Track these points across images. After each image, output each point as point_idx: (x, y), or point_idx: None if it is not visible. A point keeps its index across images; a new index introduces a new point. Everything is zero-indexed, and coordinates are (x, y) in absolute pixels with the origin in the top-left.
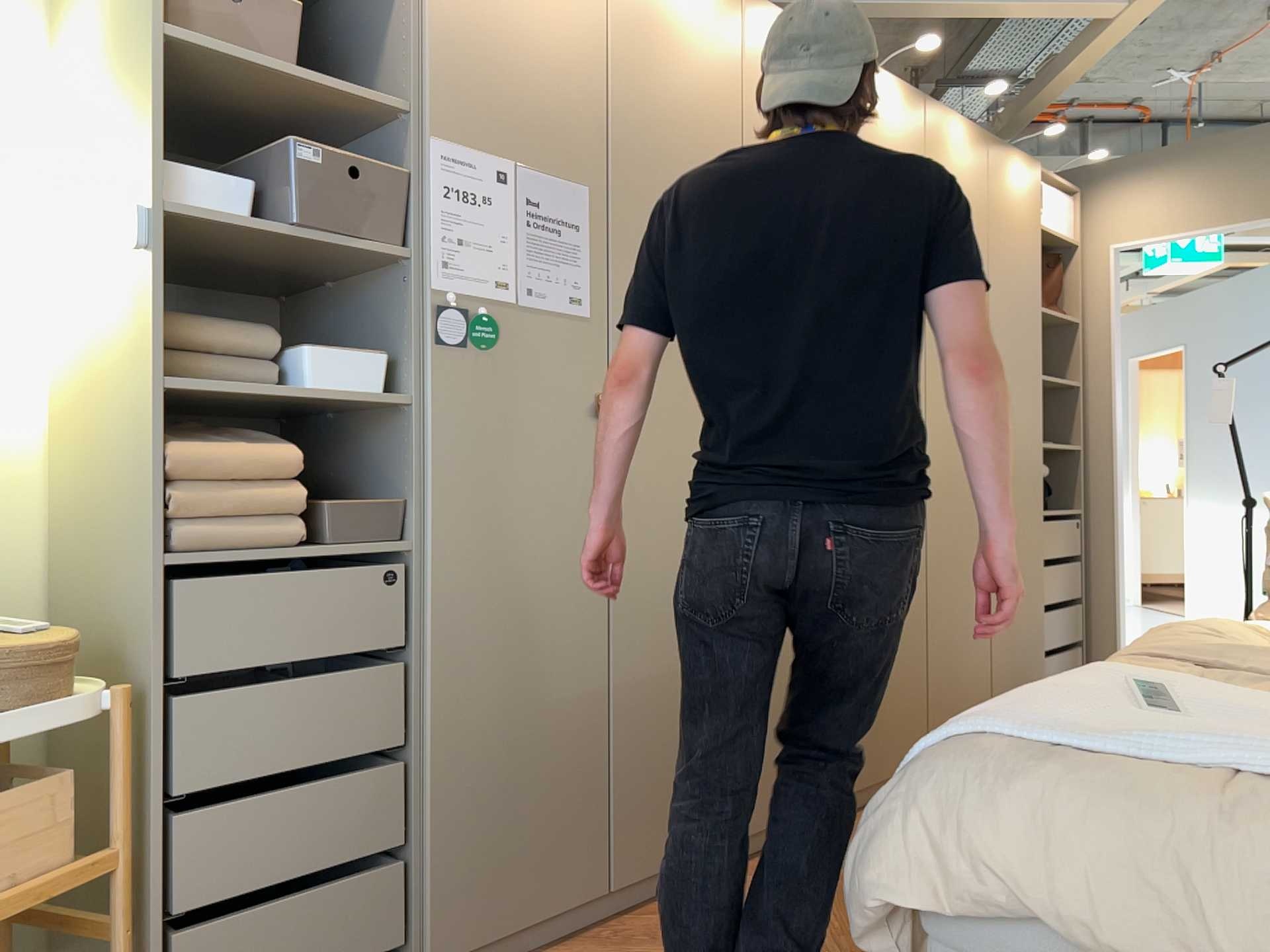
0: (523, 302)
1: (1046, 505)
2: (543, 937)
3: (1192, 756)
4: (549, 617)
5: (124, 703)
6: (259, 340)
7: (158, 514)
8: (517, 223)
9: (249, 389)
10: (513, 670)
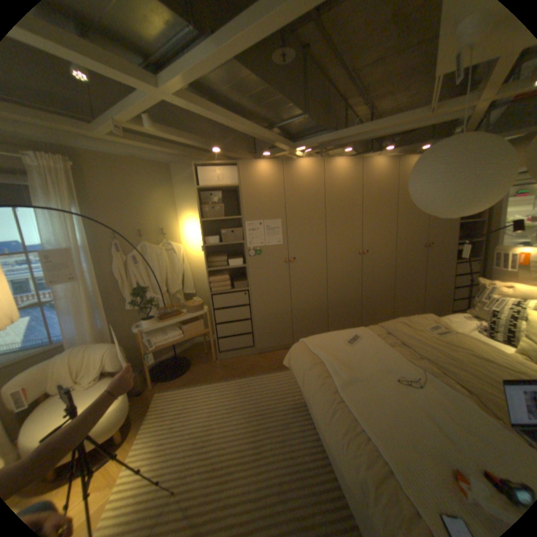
0: (266, 245)
1: (463, 258)
2: (280, 348)
3: (323, 355)
4: (276, 298)
5: (208, 311)
6: (223, 259)
7: (209, 287)
8: (264, 231)
9: (223, 266)
10: (269, 307)
